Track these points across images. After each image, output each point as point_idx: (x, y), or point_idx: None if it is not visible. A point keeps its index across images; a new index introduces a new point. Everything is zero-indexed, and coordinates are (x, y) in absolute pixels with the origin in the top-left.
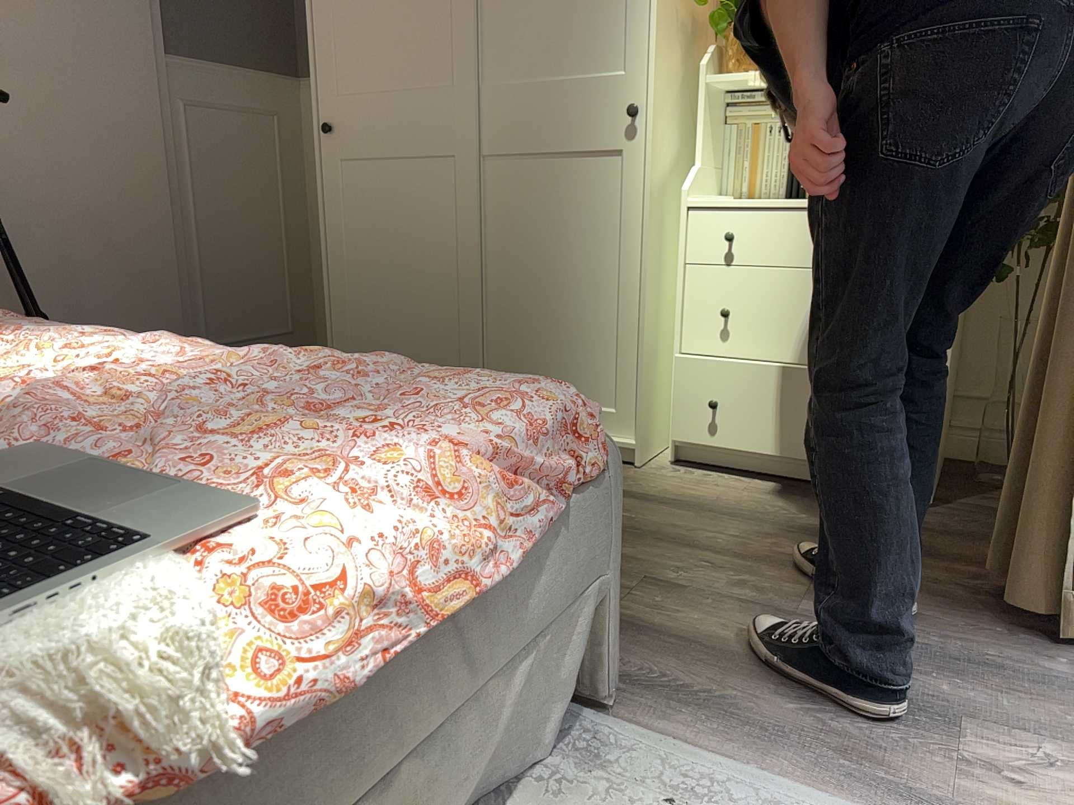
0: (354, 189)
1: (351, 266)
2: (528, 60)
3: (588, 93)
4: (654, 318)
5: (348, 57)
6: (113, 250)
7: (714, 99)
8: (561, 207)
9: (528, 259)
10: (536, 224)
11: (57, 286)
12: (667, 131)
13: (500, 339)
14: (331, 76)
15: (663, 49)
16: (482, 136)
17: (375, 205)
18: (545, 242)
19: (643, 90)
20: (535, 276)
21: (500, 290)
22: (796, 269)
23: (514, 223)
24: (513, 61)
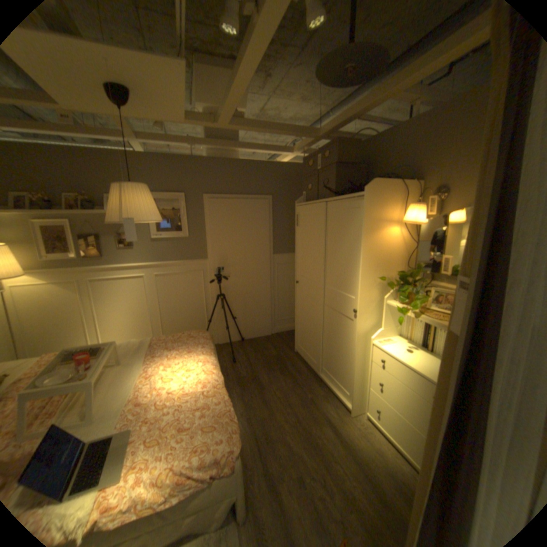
0: (301, 298)
1: (300, 317)
2: (335, 283)
3: (346, 299)
4: (360, 373)
5: (301, 266)
6: (254, 300)
7: (393, 306)
8: (339, 327)
9: (332, 337)
10: (334, 328)
11: (241, 309)
12: (369, 317)
13: (326, 354)
14: (298, 269)
15: (366, 294)
16: (324, 299)
17: (304, 305)
18: (336, 335)
19: (359, 305)
20: (333, 343)
21: (326, 341)
22: (403, 384)
23: (330, 325)
24: (332, 282)
